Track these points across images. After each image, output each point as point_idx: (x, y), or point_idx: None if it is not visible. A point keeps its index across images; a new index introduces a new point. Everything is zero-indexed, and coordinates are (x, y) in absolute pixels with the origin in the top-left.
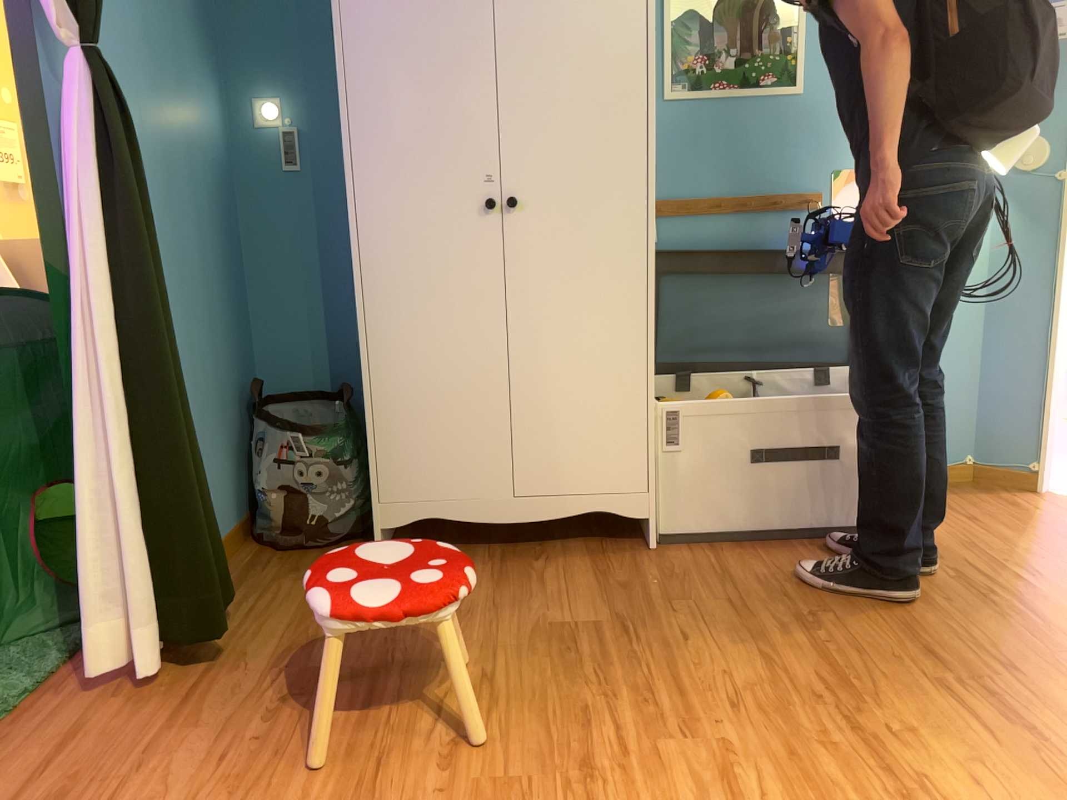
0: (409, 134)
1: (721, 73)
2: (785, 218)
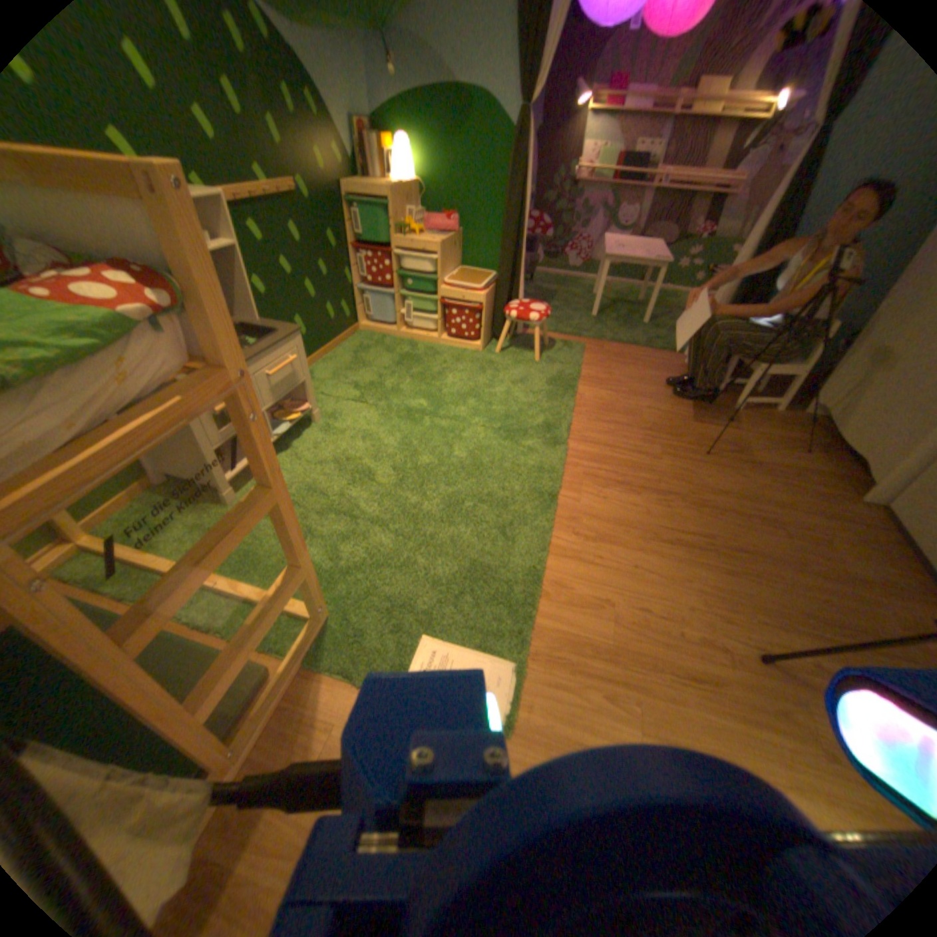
0: None
1: None
2: None
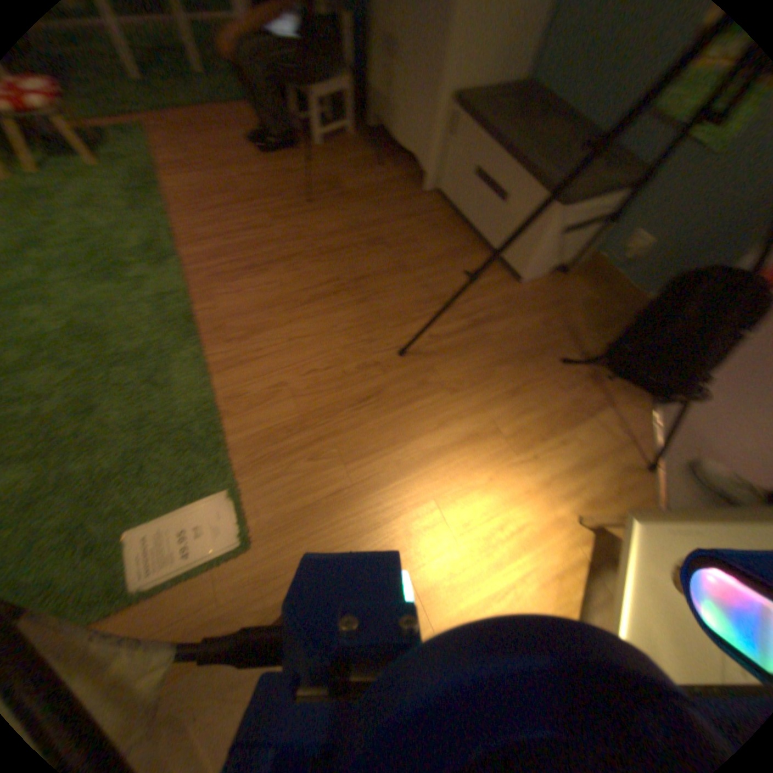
0: None
1: None
2: None
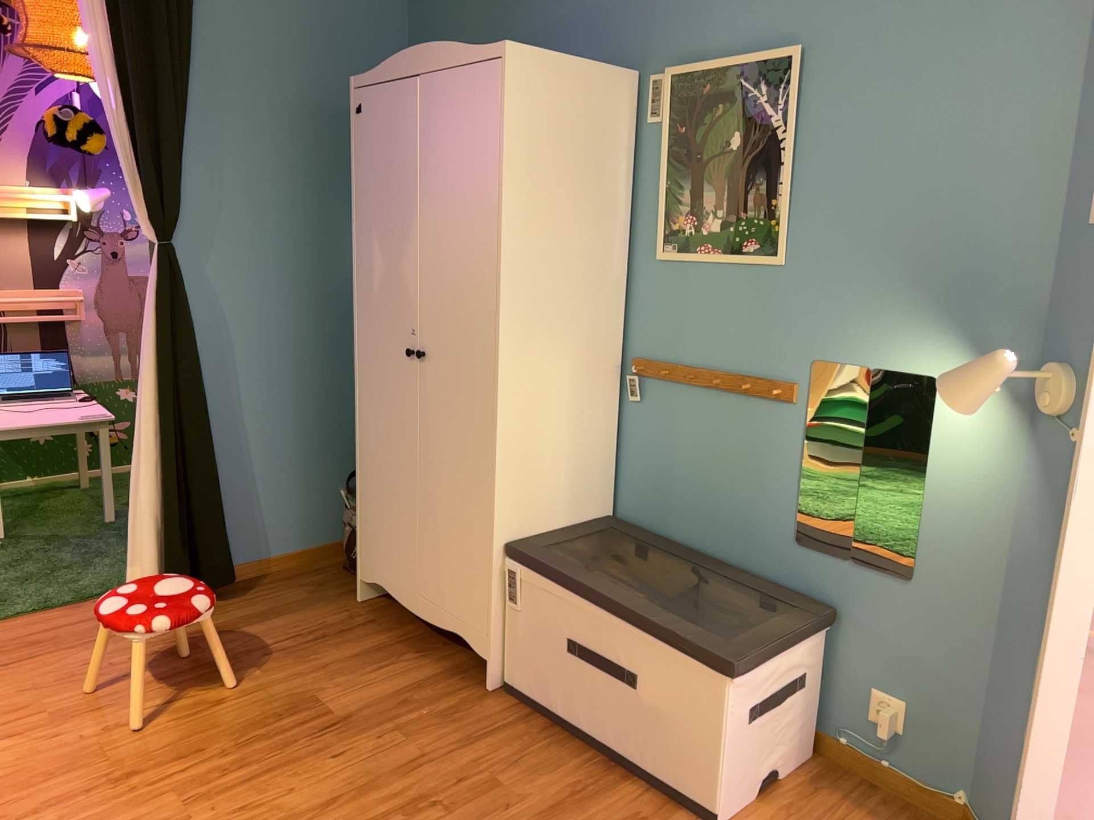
0: (379, 287)
1: (707, 234)
2: (758, 405)
